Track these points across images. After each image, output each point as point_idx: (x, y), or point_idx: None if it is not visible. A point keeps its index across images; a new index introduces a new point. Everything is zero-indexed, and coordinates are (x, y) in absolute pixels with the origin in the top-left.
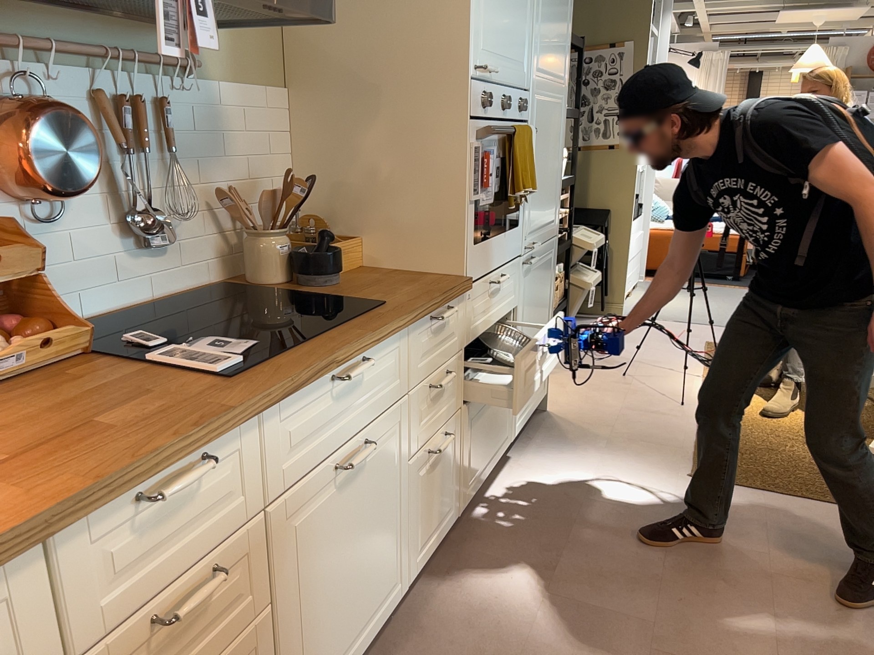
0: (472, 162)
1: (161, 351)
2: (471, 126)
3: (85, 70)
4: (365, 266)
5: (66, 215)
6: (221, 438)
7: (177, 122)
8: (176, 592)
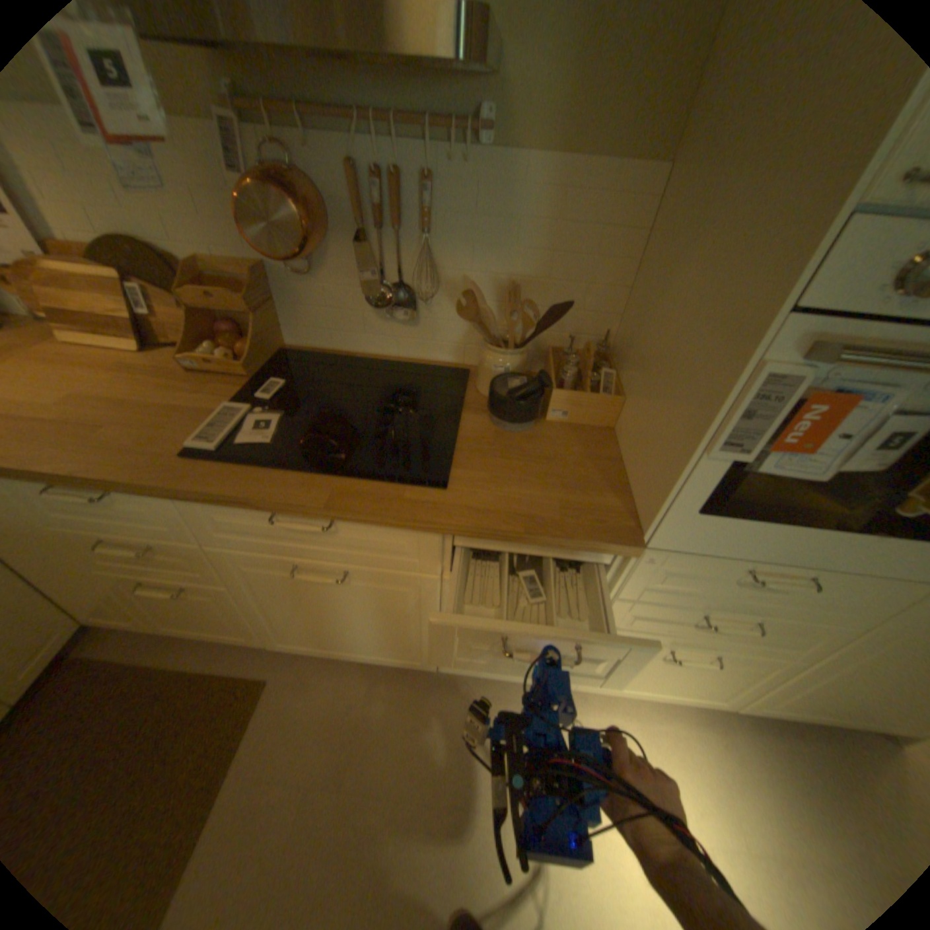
0: (749, 391)
1: (231, 405)
2: (790, 320)
3: (334, 130)
4: (610, 431)
5: (314, 269)
6: (106, 491)
7: (443, 194)
8: (115, 540)
